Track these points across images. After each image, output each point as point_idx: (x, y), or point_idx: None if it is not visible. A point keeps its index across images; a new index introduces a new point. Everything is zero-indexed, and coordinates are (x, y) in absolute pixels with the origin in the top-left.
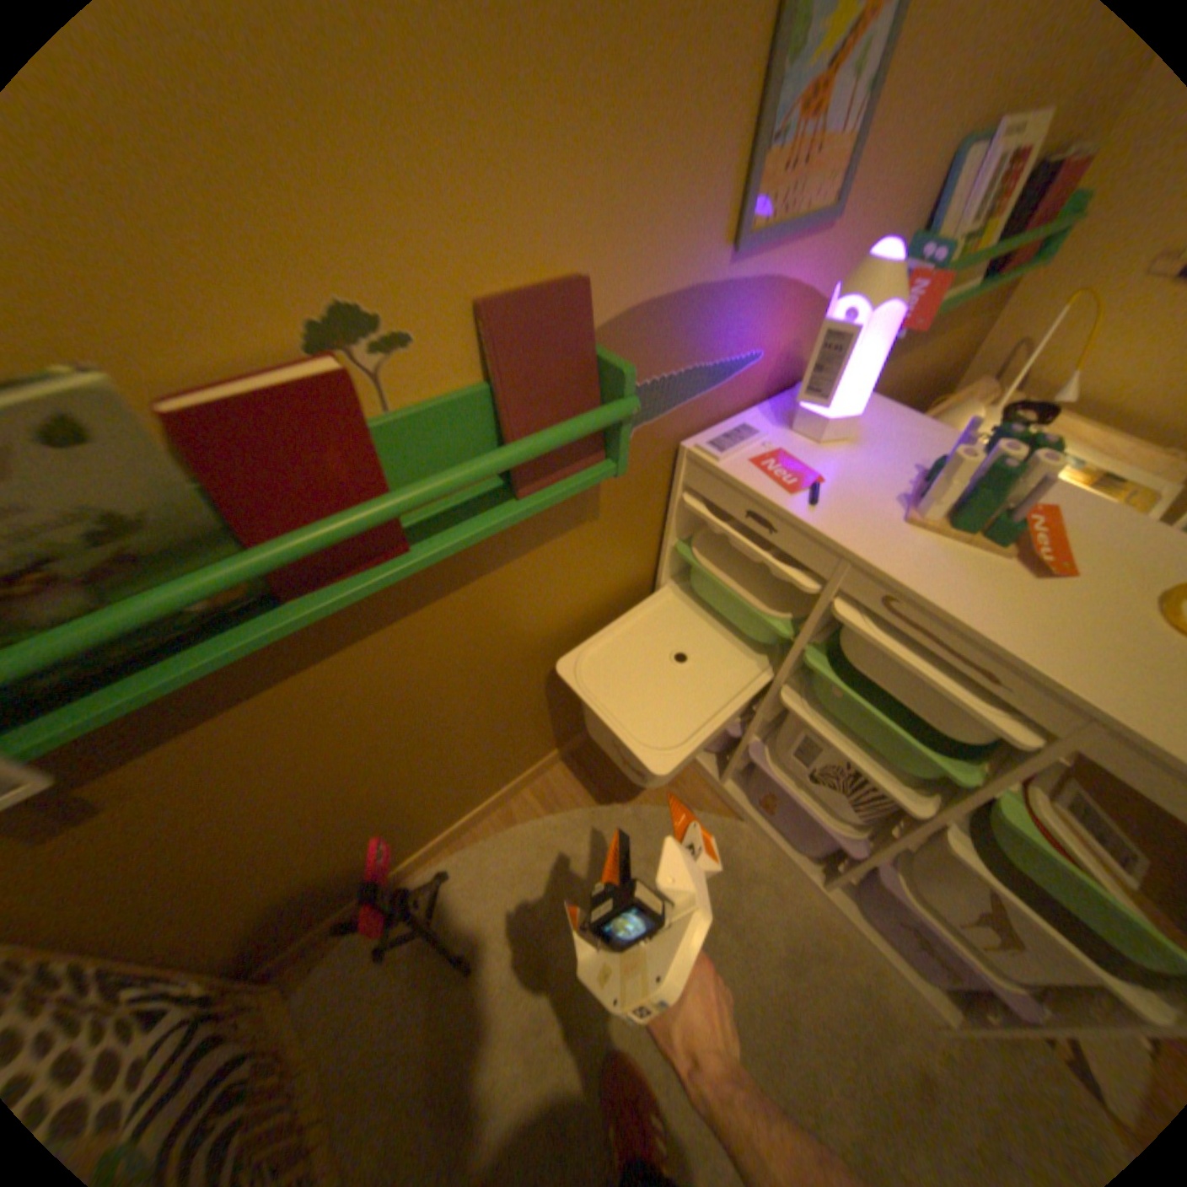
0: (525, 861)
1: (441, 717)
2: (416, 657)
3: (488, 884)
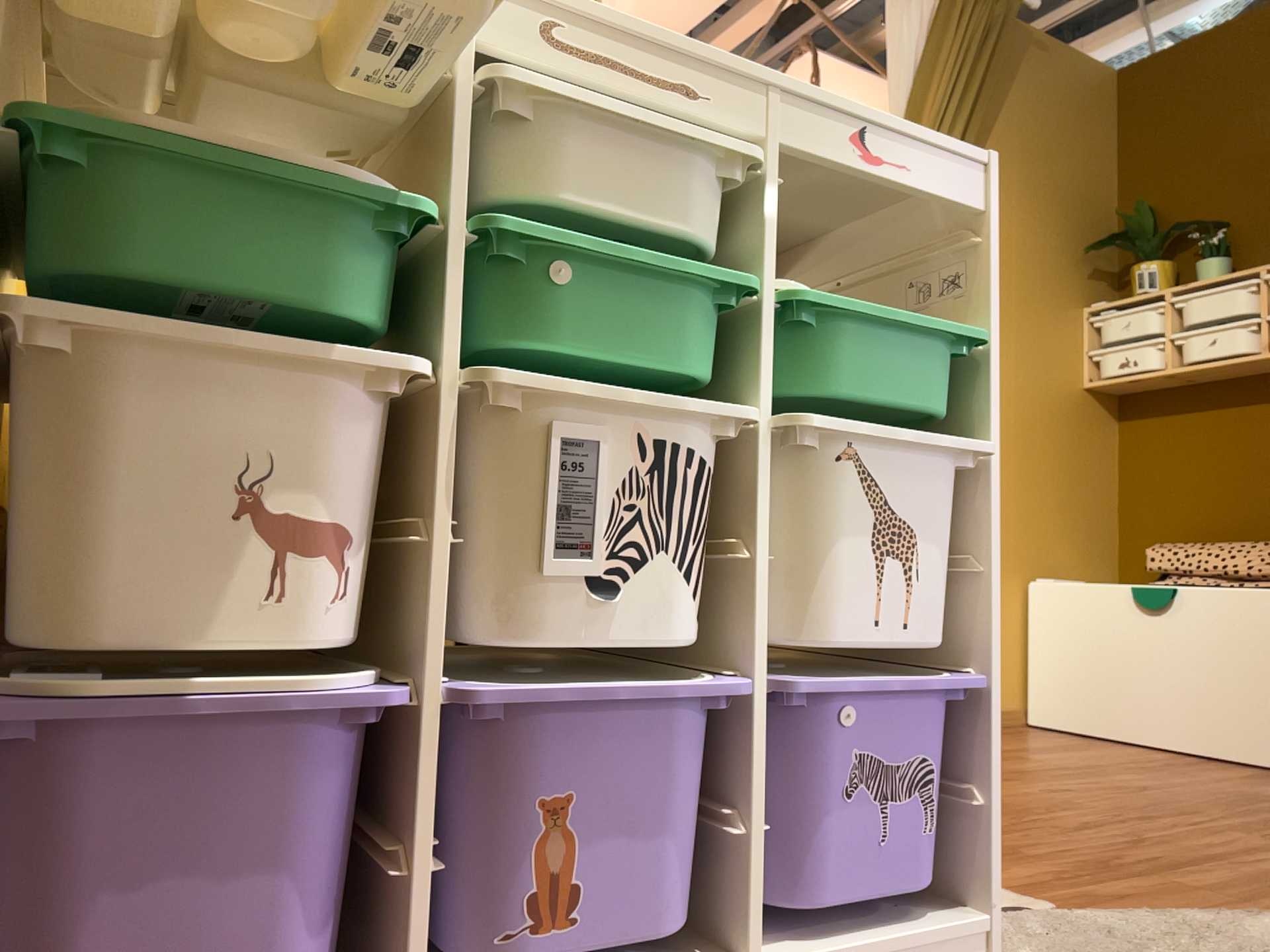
0: None
1: None
2: None
3: None
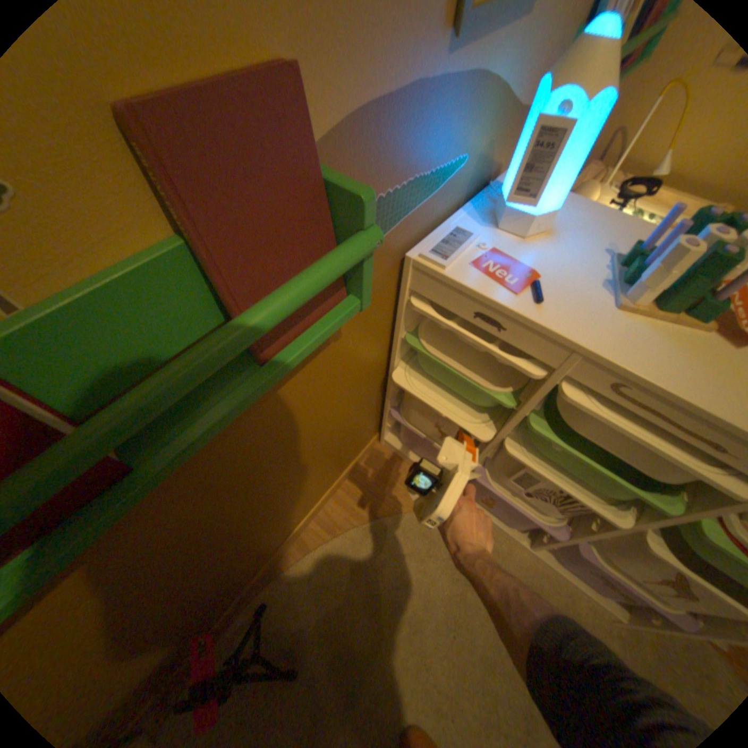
0: (322, 578)
1: (231, 527)
2: (190, 509)
3: (298, 603)
